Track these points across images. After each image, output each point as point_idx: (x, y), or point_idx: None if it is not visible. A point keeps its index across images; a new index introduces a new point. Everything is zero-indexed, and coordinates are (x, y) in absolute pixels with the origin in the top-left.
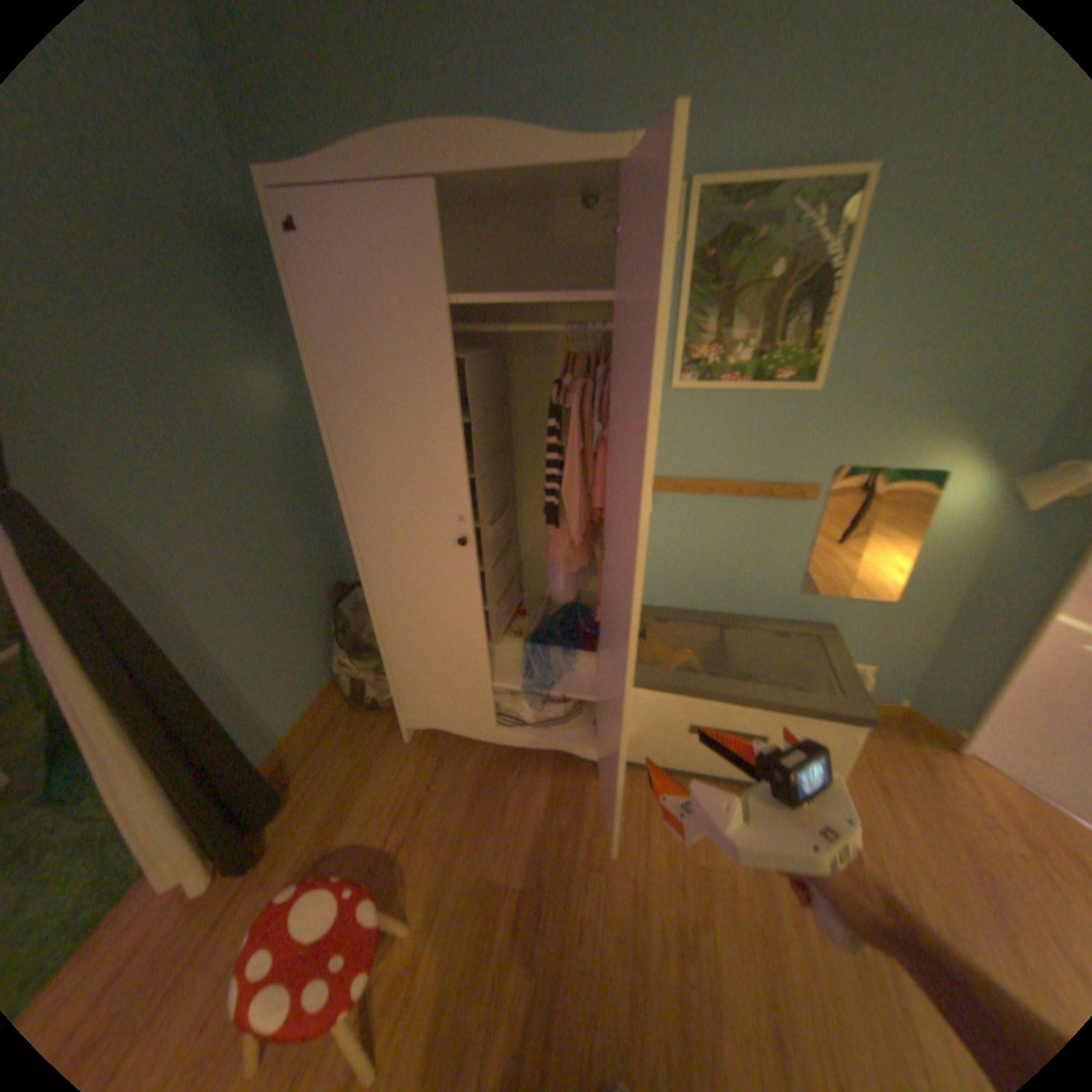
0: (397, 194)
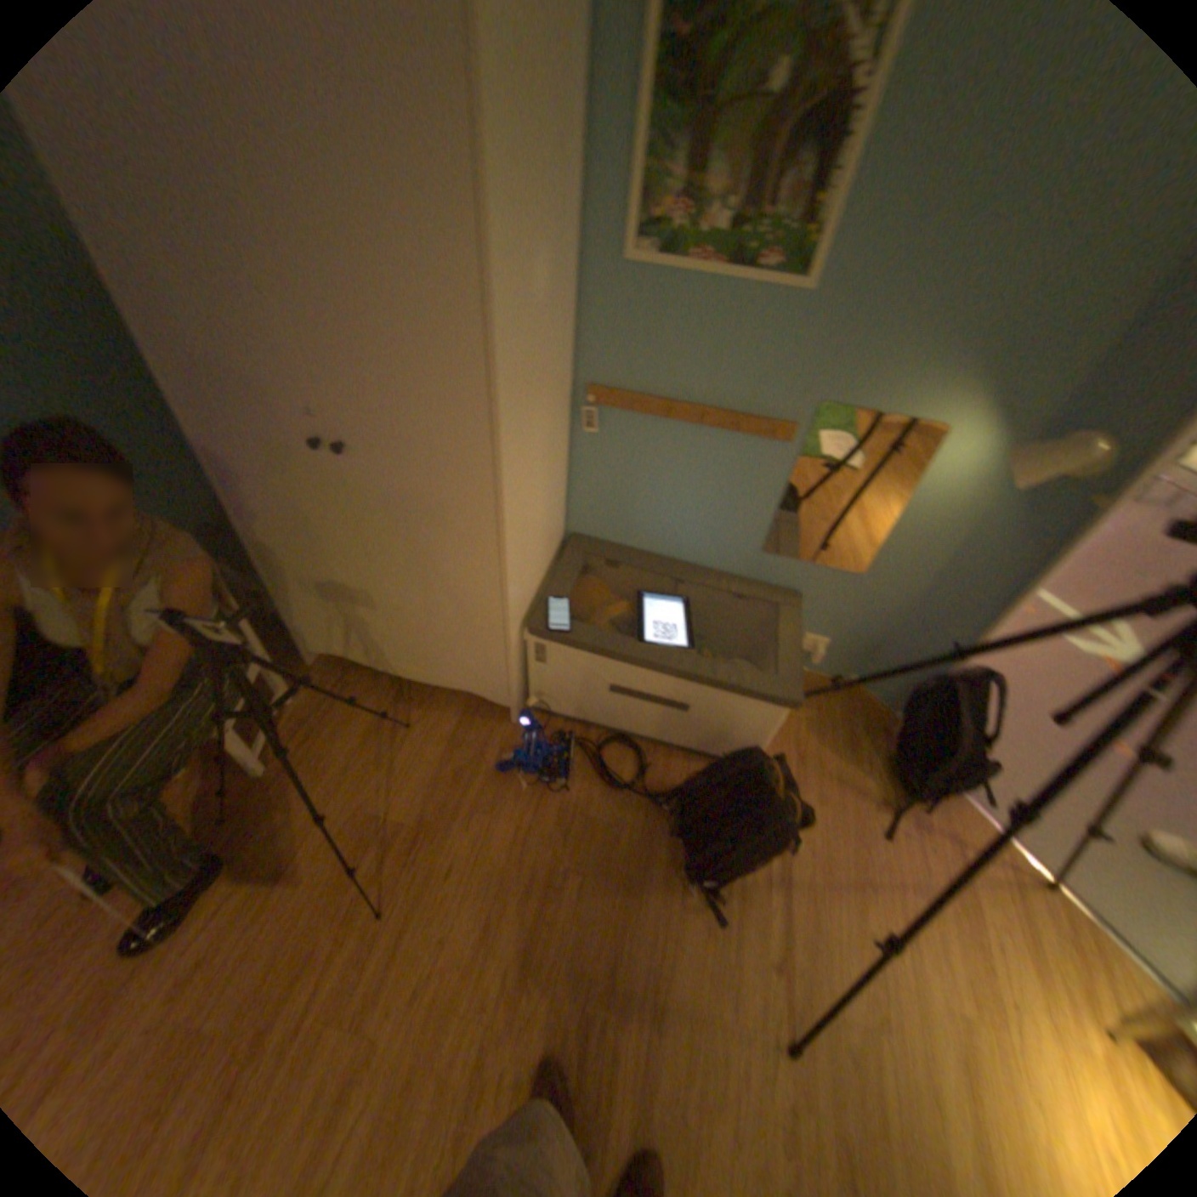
0: None
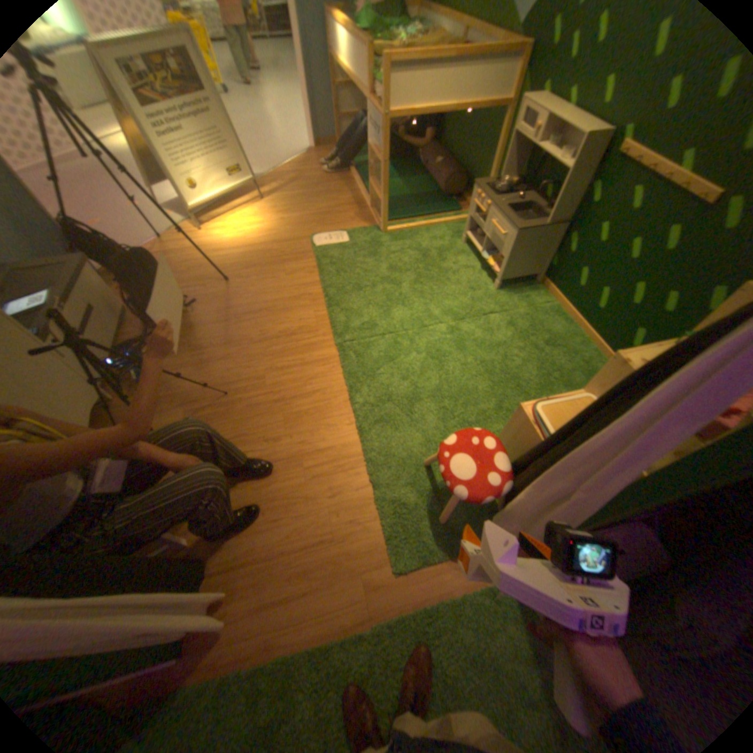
0: None
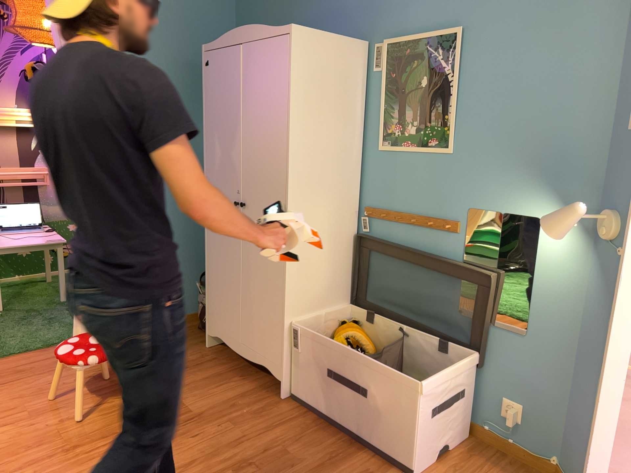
0: (232, 51)
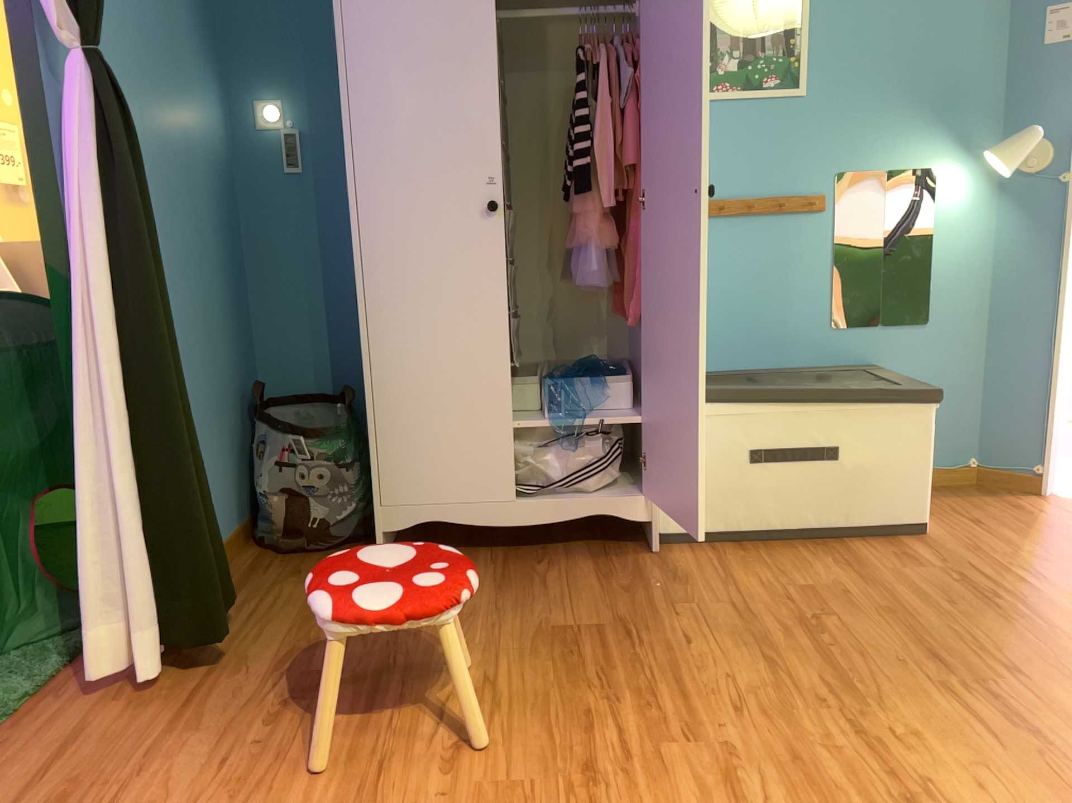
0: None
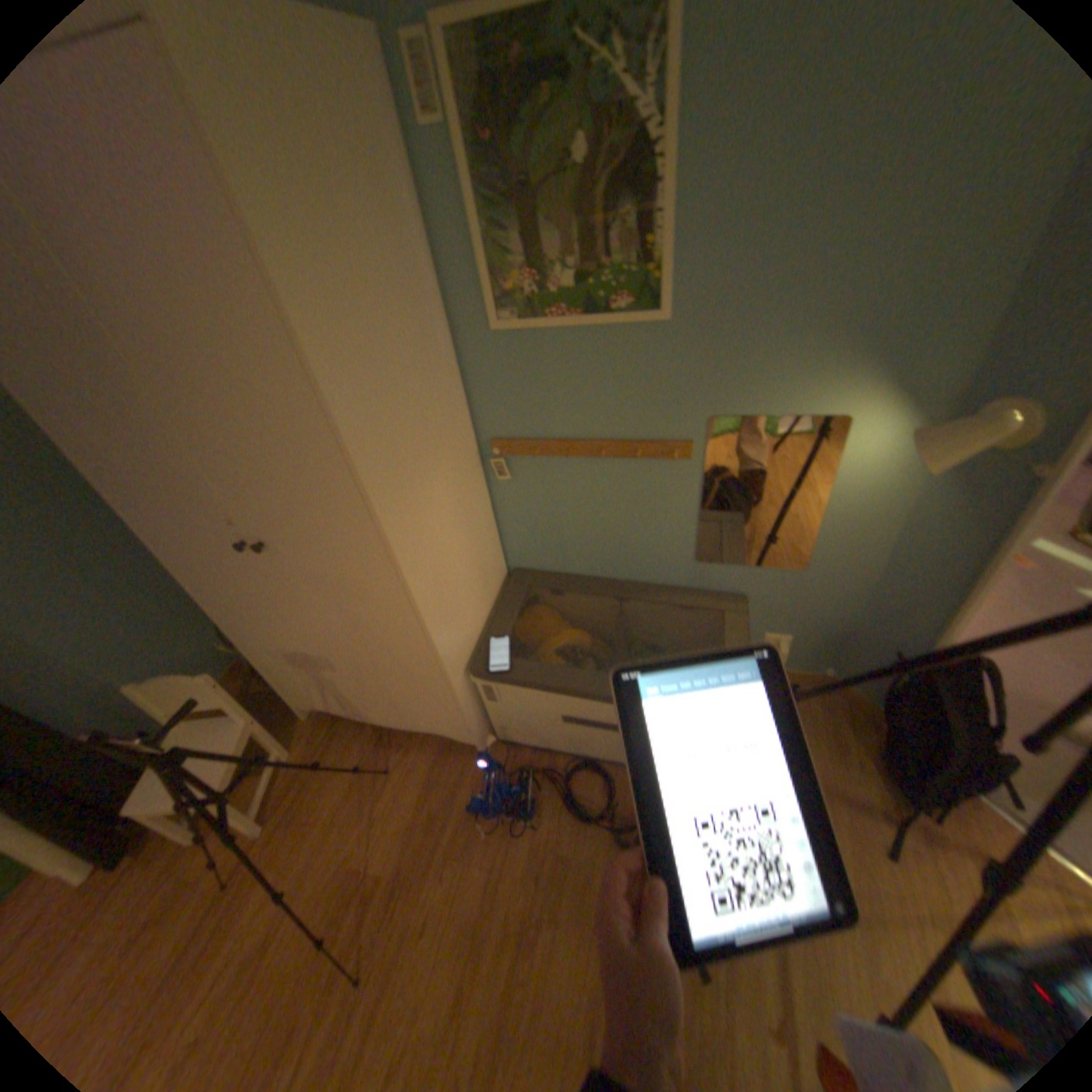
0: None
